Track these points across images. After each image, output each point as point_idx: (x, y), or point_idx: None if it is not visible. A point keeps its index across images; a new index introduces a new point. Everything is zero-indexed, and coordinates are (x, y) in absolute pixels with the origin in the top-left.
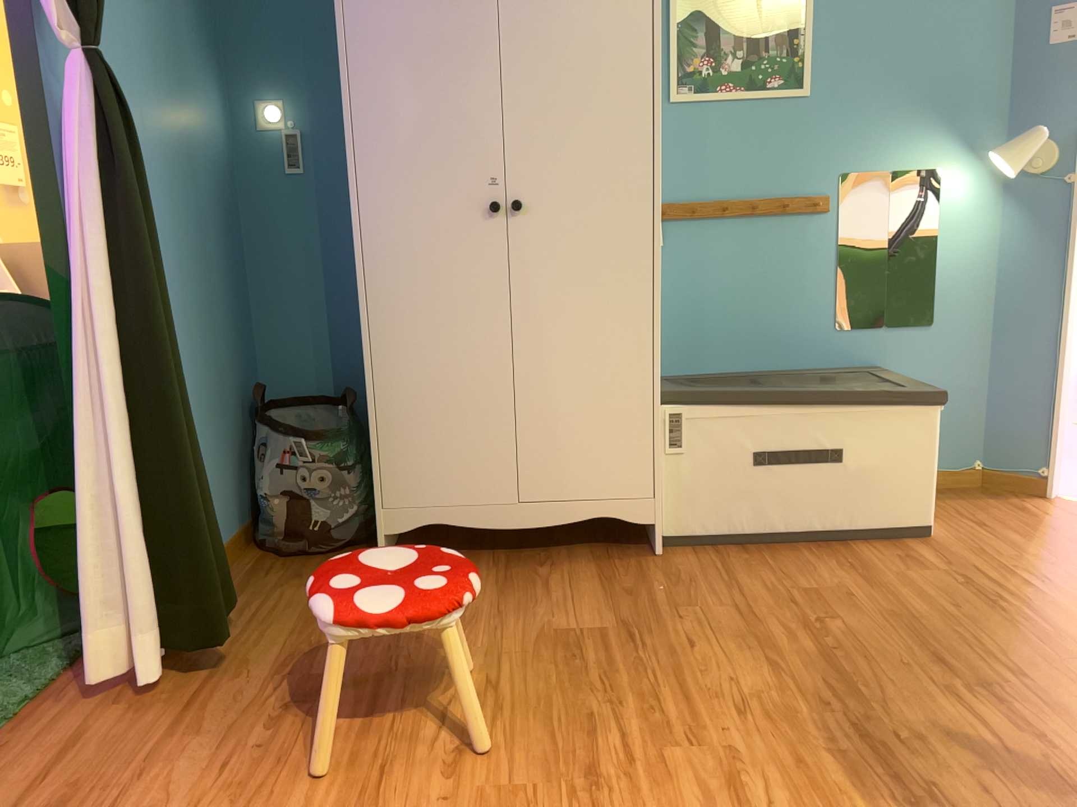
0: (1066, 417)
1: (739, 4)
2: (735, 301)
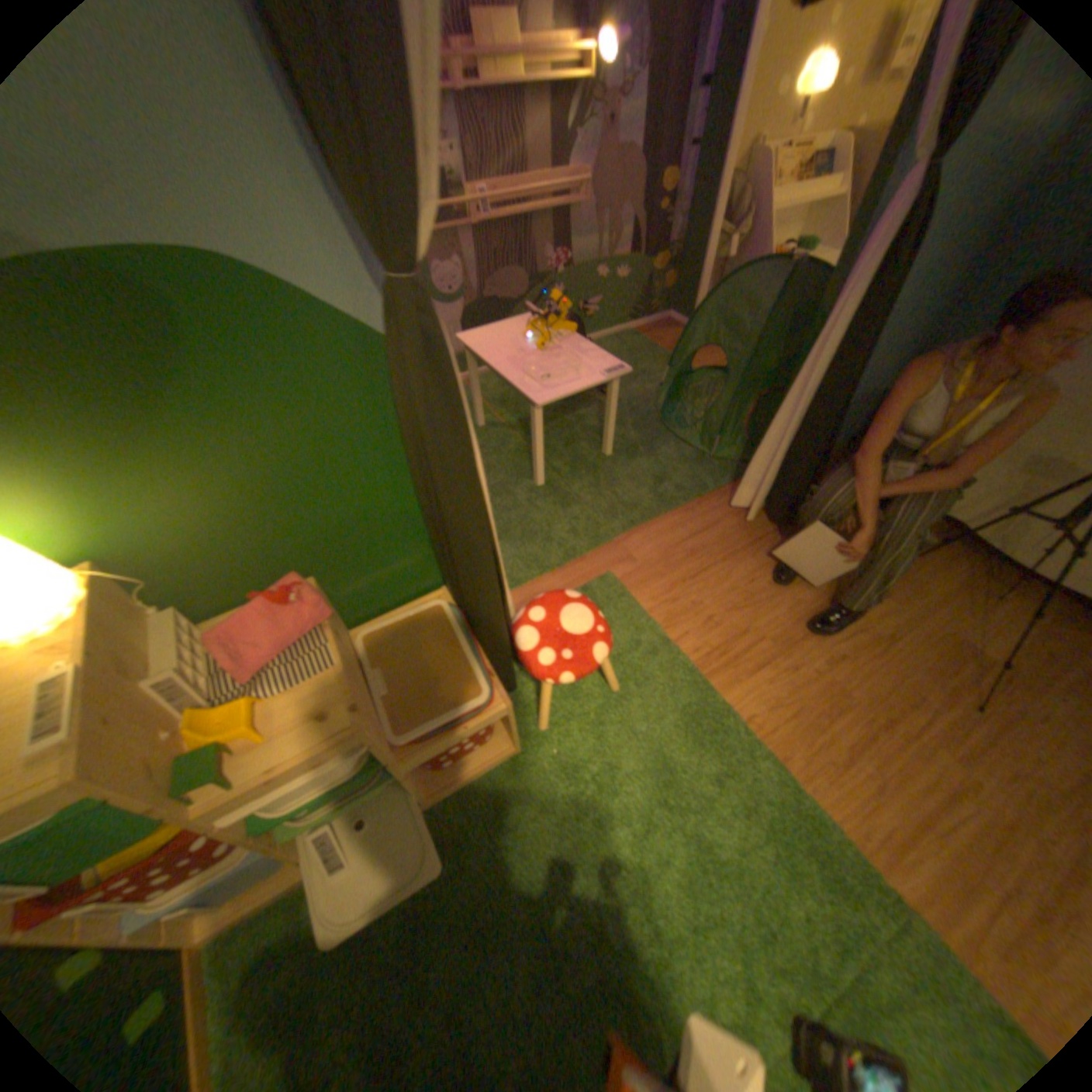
0: None
1: None
2: None
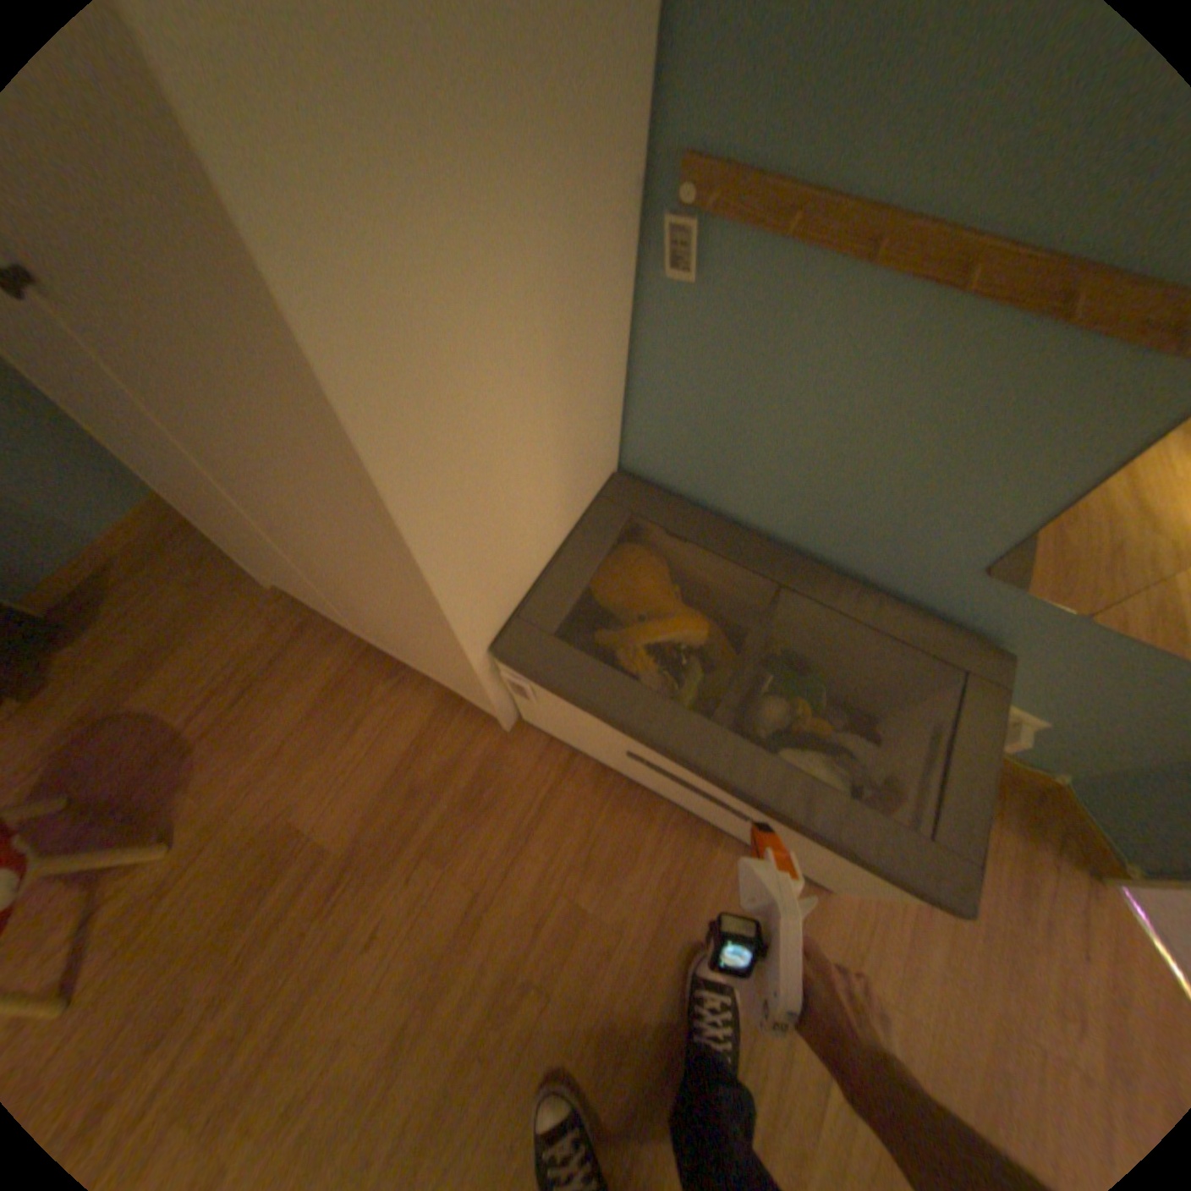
0: None
1: None
2: (816, 448)
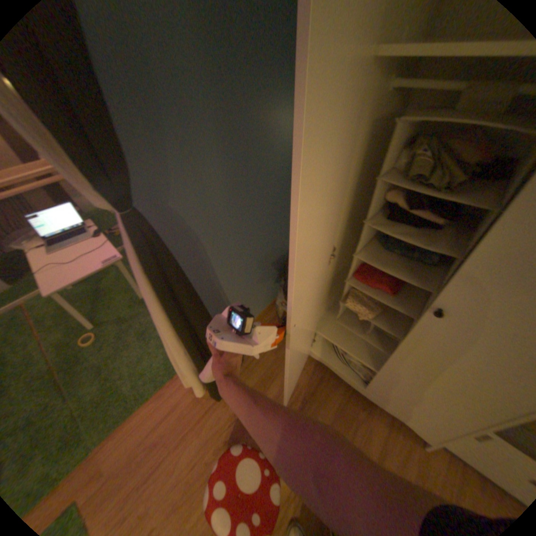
0: None
1: None
2: None
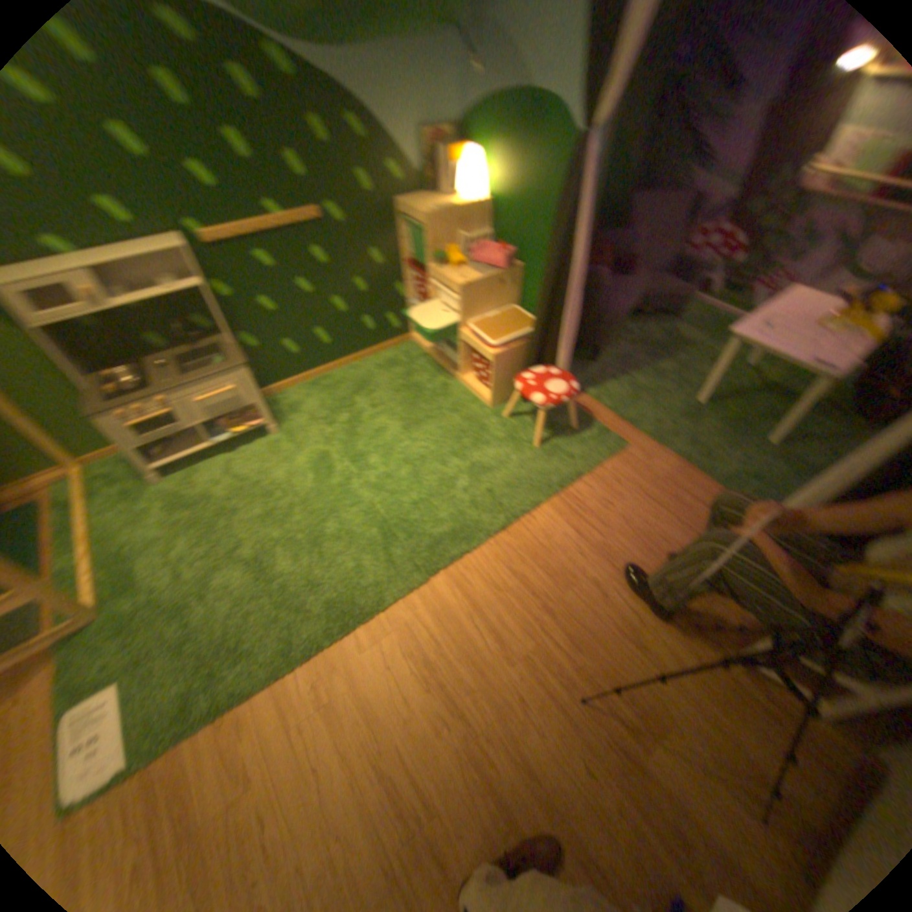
0: None
1: None
2: None
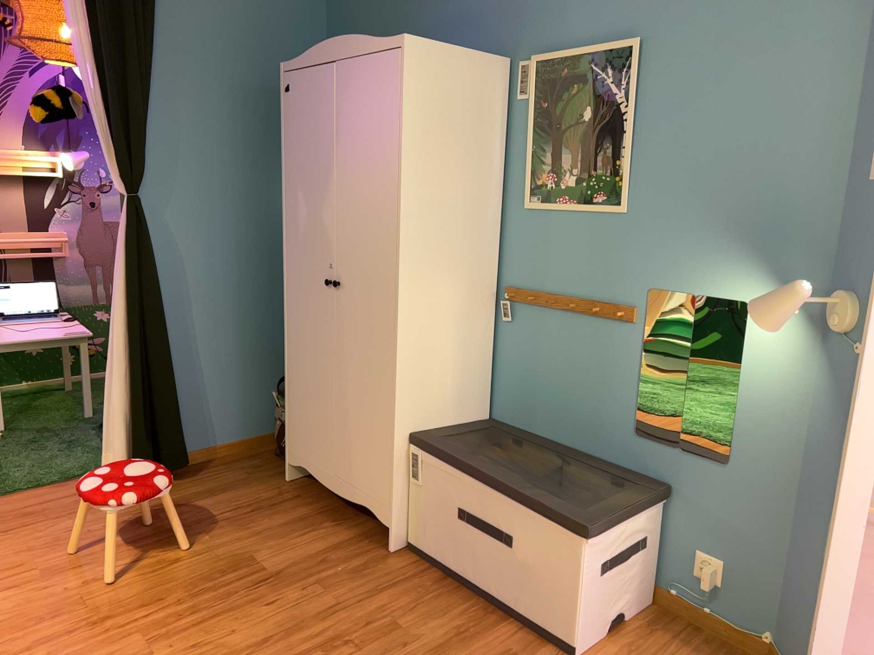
0: (842, 630)
1: (576, 129)
2: (559, 381)
